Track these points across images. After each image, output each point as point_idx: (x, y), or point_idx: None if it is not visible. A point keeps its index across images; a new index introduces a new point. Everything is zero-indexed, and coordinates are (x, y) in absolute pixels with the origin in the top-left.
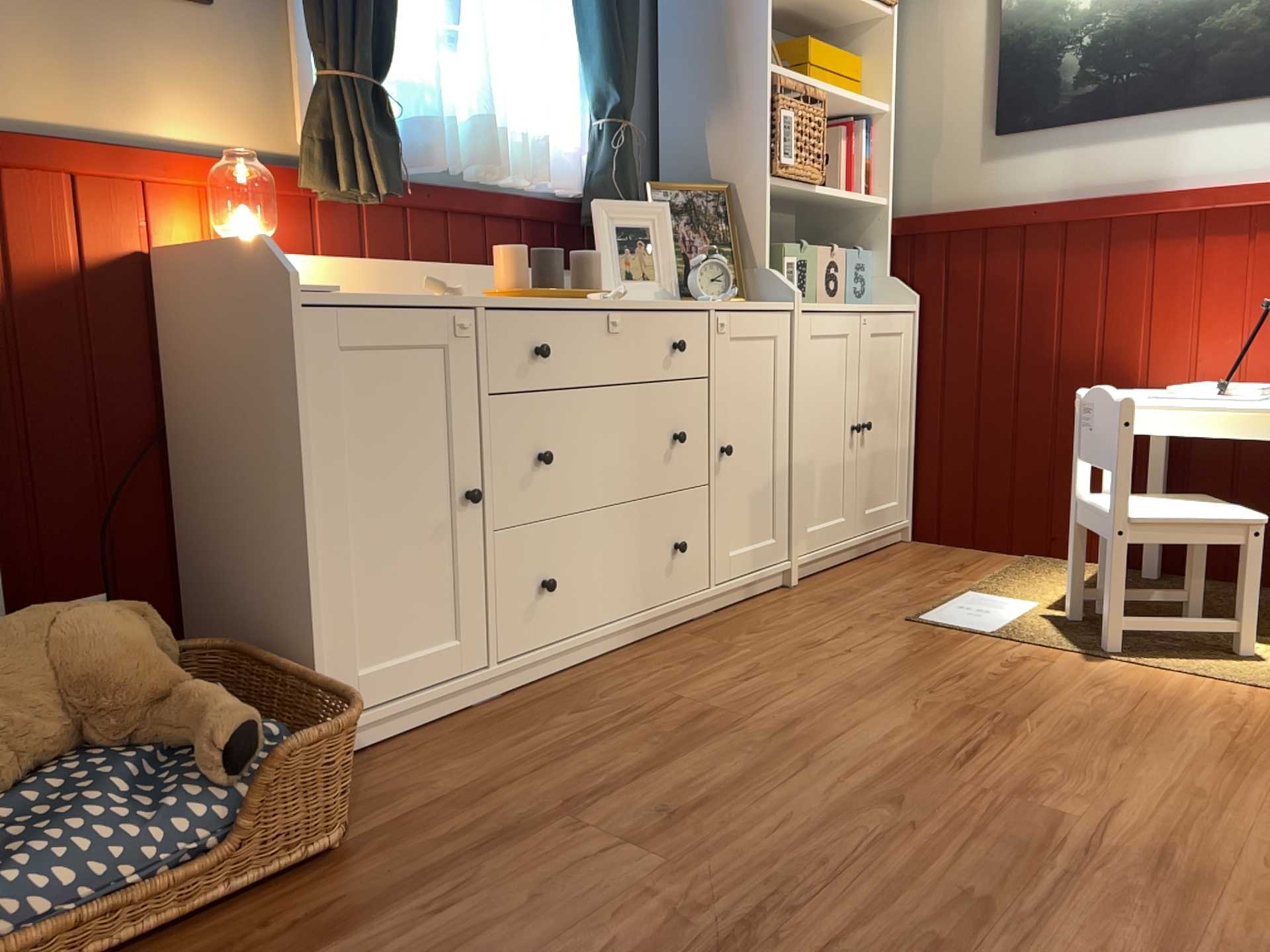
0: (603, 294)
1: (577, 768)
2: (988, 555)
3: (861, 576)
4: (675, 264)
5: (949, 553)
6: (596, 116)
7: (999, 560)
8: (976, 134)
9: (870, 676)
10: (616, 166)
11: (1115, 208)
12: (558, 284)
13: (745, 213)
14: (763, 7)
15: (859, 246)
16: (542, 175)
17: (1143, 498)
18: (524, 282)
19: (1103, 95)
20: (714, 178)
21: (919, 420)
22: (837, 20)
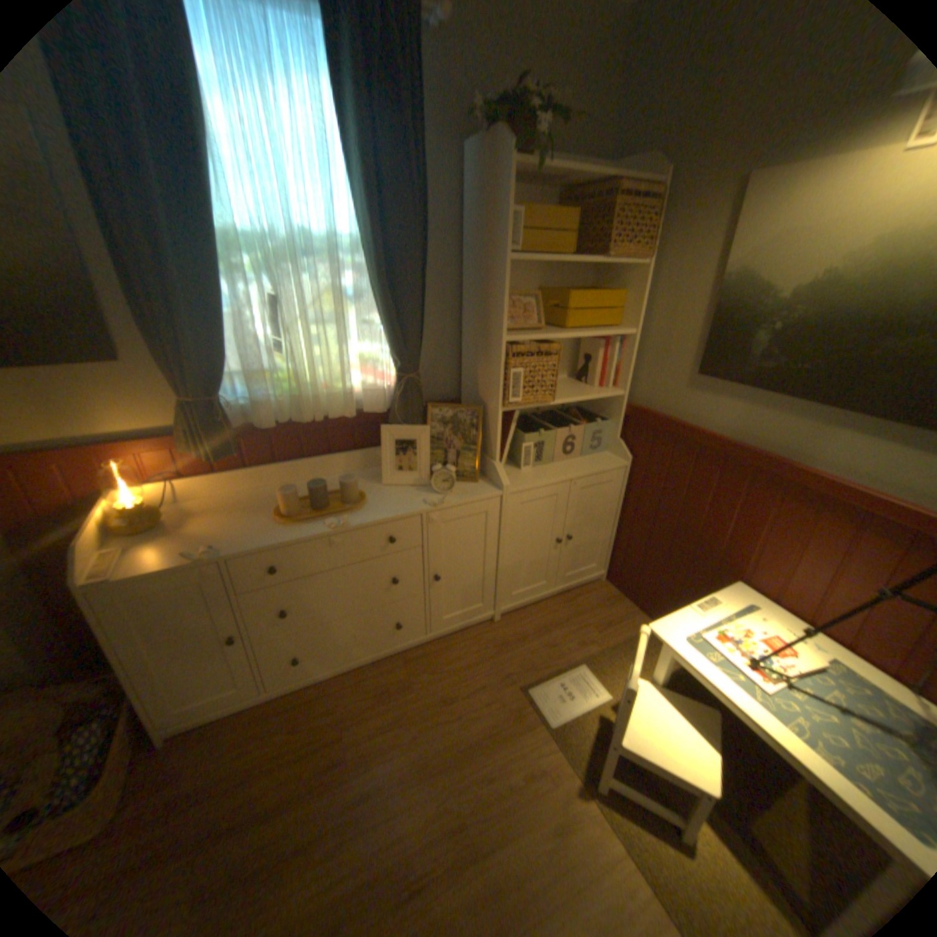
0: (330, 523)
1: (241, 797)
2: (636, 614)
3: (541, 619)
4: (428, 463)
5: (614, 605)
6: (394, 365)
7: (637, 625)
8: (688, 365)
9: (446, 755)
10: (399, 401)
11: (764, 461)
12: (321, 502)
13: (489, 424)
14: (503, 296)
15: (606, 412)
16: (347, 413)
17: (669, 705)
18: (292, 508)
19: (782, 371)
20: (479, 394)
21: (620, 524)
22: (610, 261)
